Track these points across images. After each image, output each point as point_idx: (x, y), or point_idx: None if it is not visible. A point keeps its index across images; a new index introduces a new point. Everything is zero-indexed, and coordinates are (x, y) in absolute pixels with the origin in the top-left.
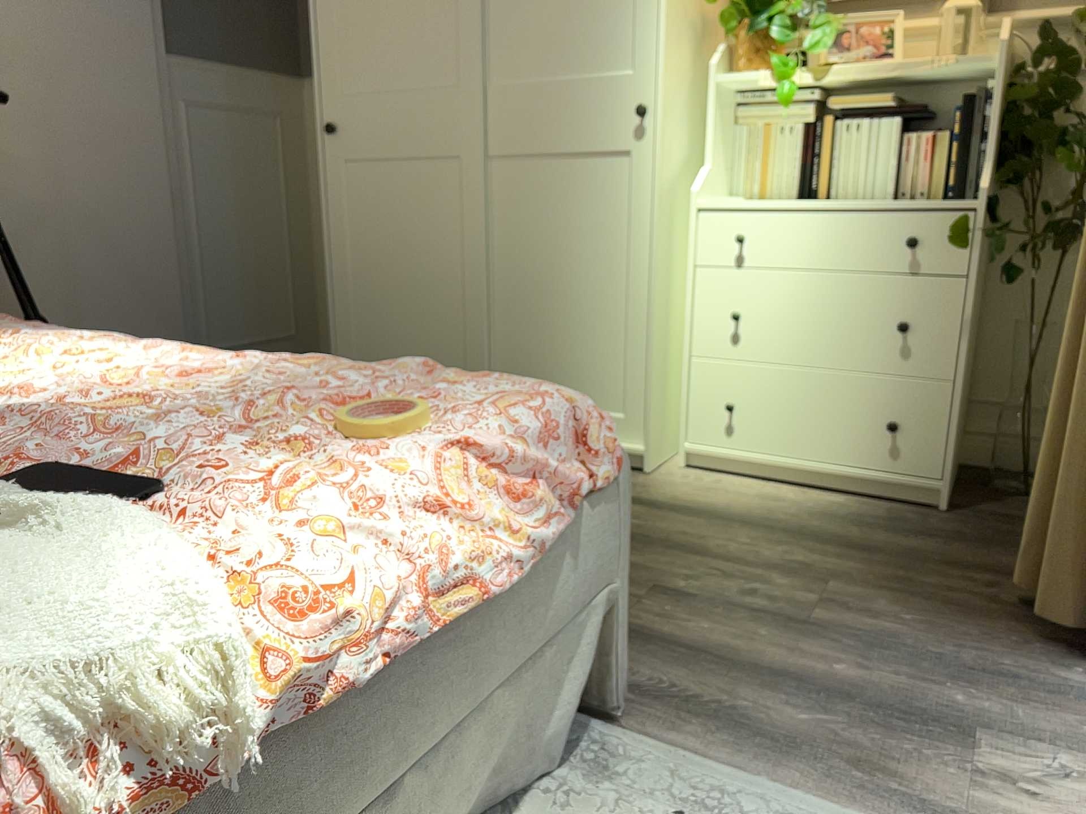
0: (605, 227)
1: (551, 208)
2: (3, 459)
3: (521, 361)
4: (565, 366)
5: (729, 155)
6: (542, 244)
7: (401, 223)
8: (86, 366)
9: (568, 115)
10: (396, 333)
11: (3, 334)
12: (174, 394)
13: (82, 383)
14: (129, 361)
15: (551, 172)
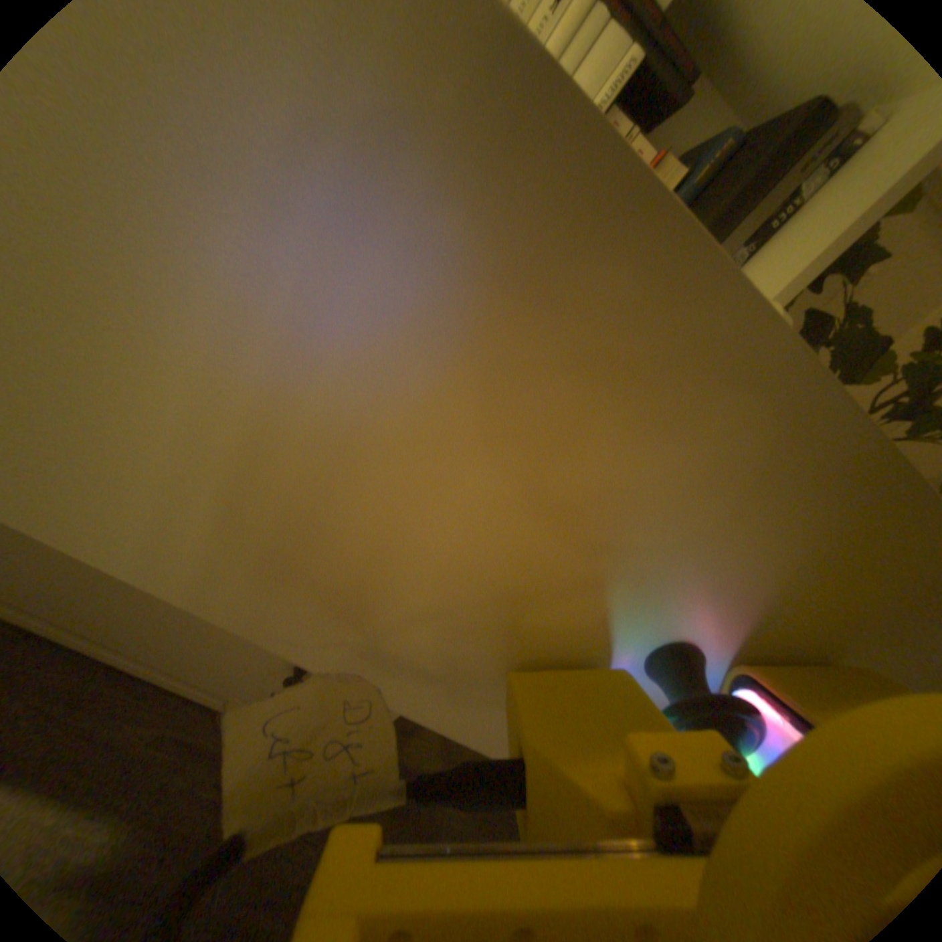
0: None
1: None
2: None
3: None
4: None
5: None
6: None
7: None
8: None
9: None
10: None
11: None
12: None
13: None
14: None
15: None
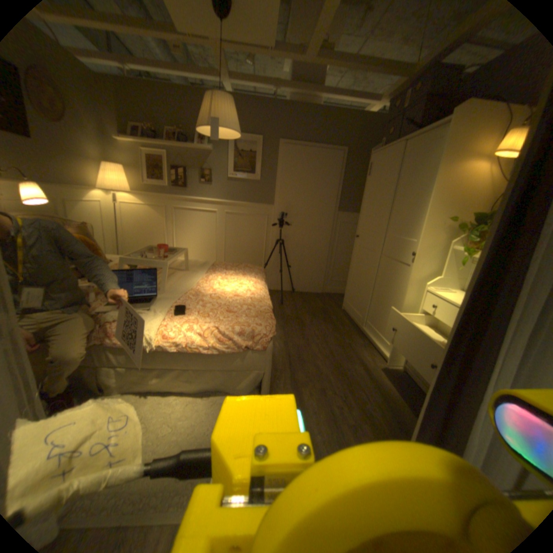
0: (400, 285)
1: (391, 274)
2: (191, 299)
3: (375, 314)
4: (382, 321)
5: (465, 273)
6: (386, 283)
7: (363, 264)
8: (239, 285)
9: (400, 248)
10: (355, 292)
11: (252, 272)
12: (232, 296)
13: (233, 288)
14: (244, 286)
15: (393, 263)
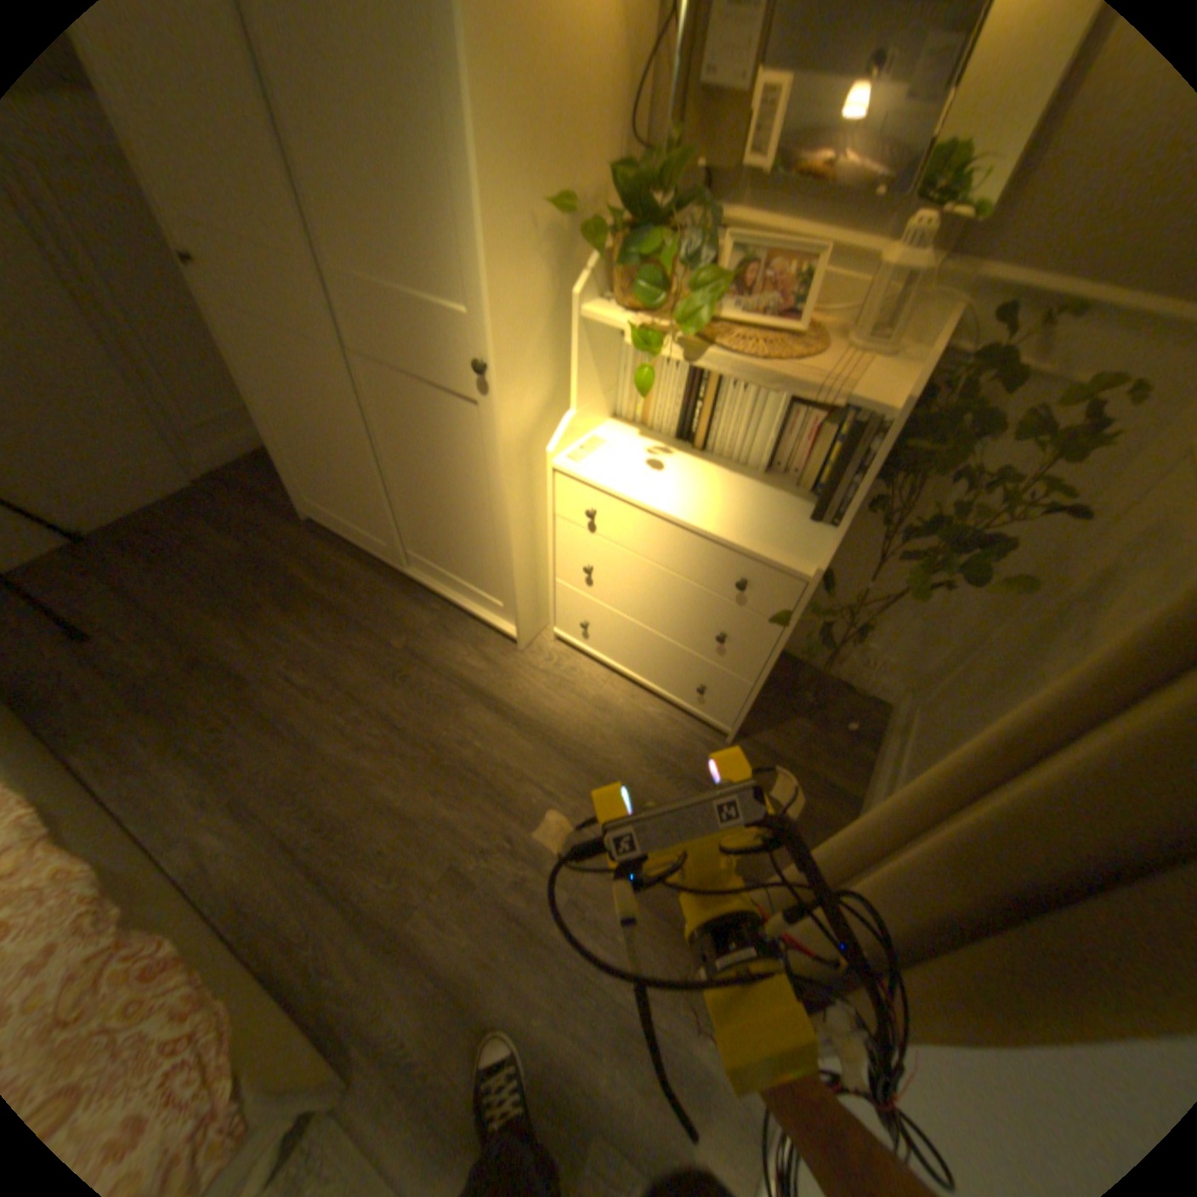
0: (468, 463)
1: (418, 425)
2: None
3: (422, 535)
4: (456, 554)
5: (612, 372)
6: (417, 453)
7: (291, 386)
8: None
9: (411, 335)
10: (322, 477)
11: None
12: None
13: None
14: None
15: (410, 389)
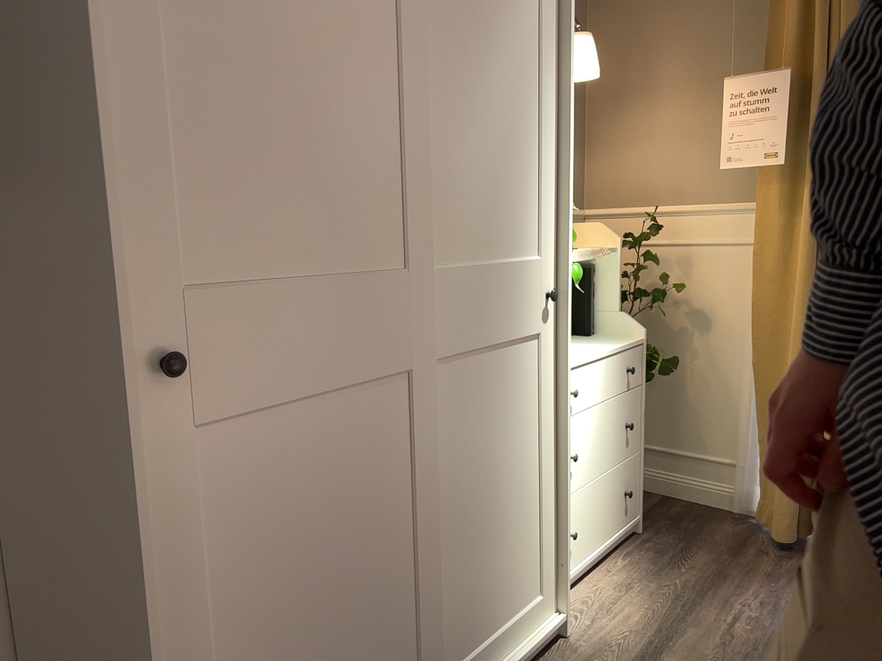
0: (525, 414)
1: (486, 408)
2: None
3: (461, 609)
4: (499, 581)
5: None
6: (478, 453)
7: (318, 503)
8: None
9: (500, 300)
10: None
11: None
12: None
13: None
14: None
15: (485, 366)
